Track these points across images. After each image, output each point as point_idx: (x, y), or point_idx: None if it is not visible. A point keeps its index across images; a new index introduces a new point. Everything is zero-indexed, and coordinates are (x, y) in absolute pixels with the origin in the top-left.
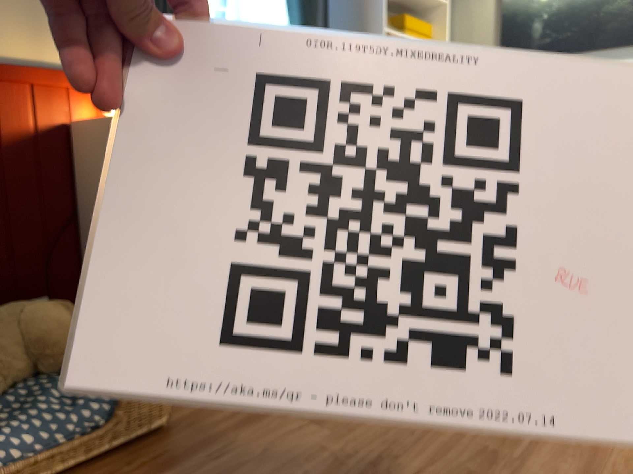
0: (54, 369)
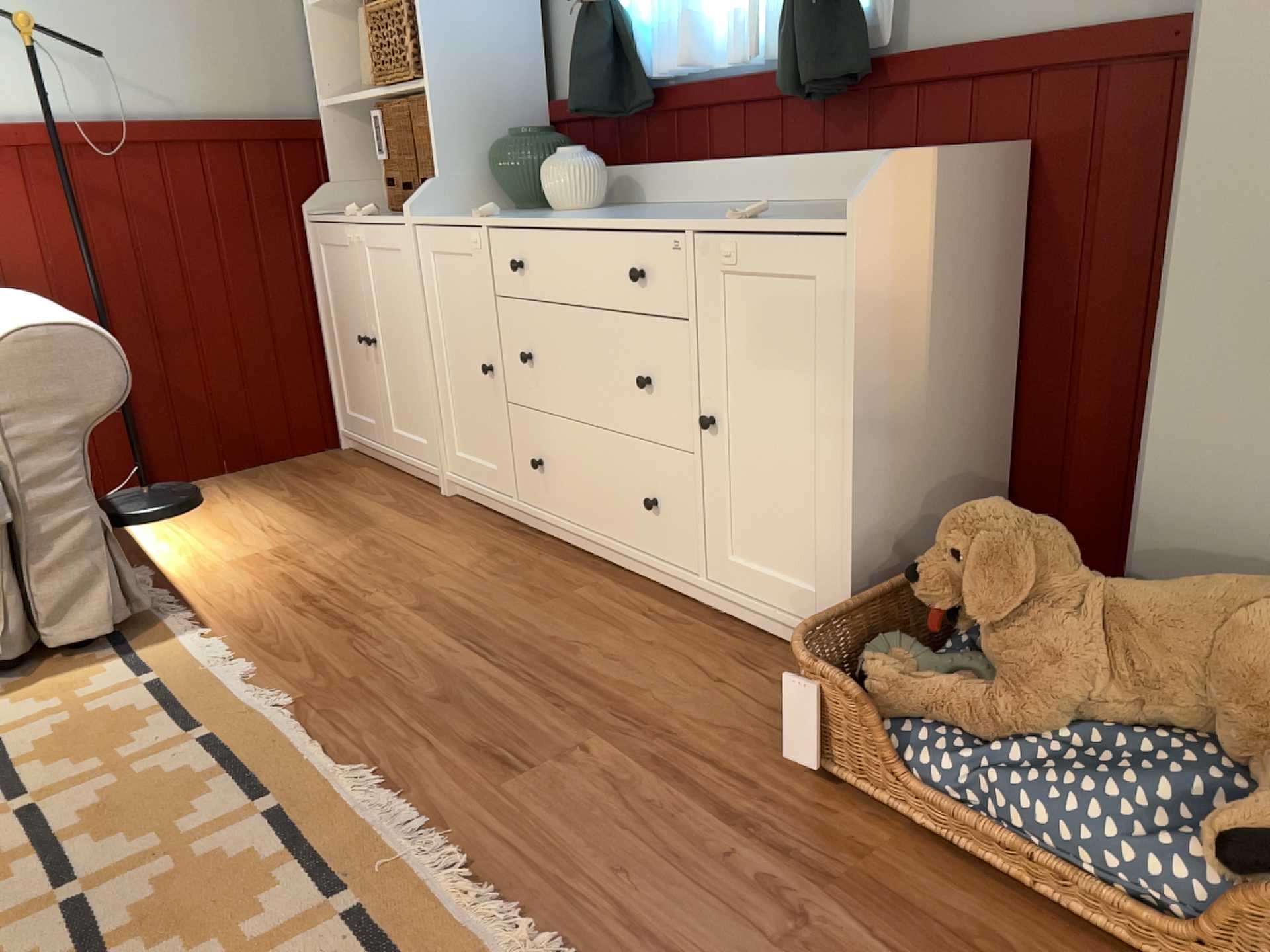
0: (1251, 752)
